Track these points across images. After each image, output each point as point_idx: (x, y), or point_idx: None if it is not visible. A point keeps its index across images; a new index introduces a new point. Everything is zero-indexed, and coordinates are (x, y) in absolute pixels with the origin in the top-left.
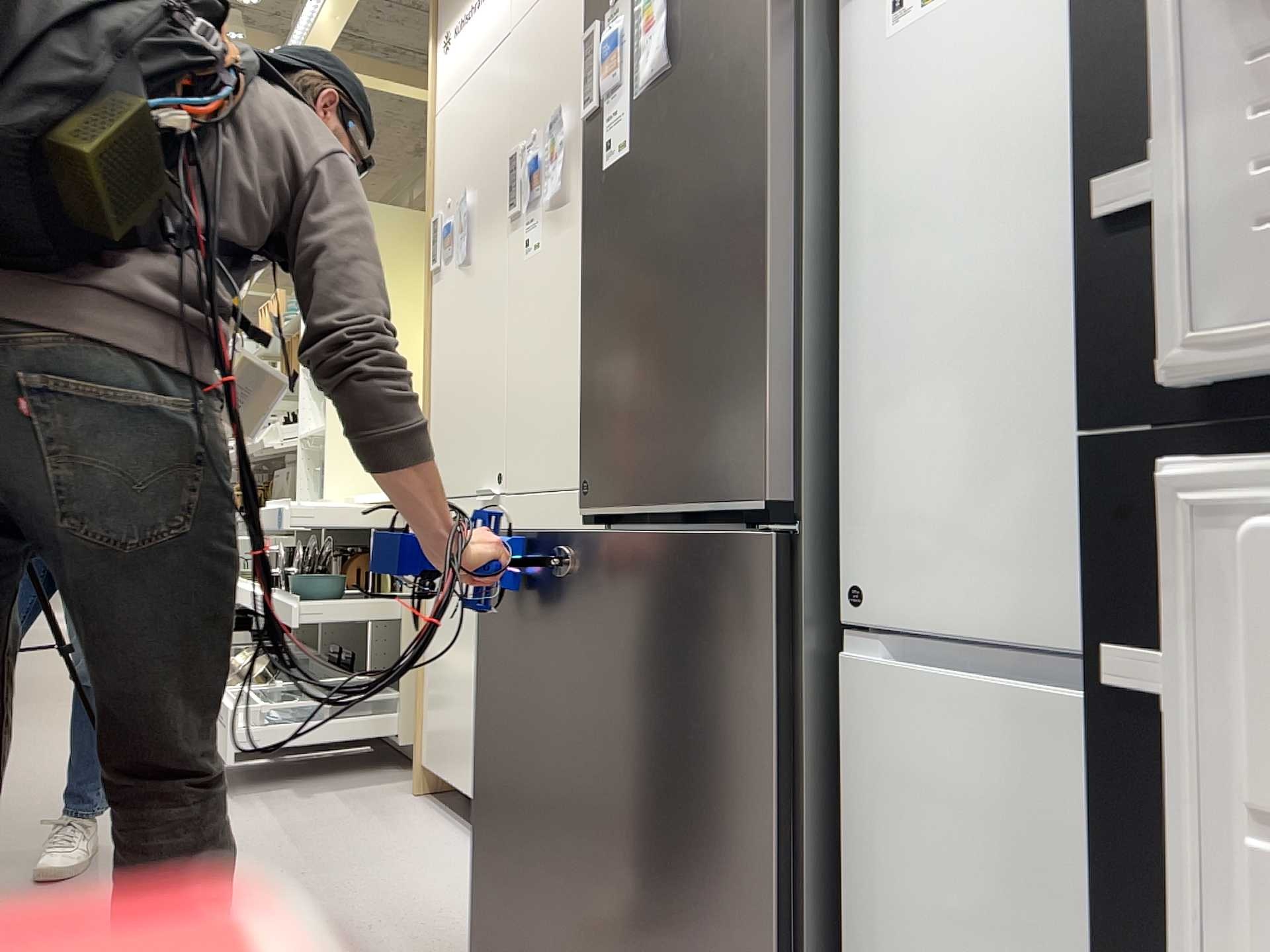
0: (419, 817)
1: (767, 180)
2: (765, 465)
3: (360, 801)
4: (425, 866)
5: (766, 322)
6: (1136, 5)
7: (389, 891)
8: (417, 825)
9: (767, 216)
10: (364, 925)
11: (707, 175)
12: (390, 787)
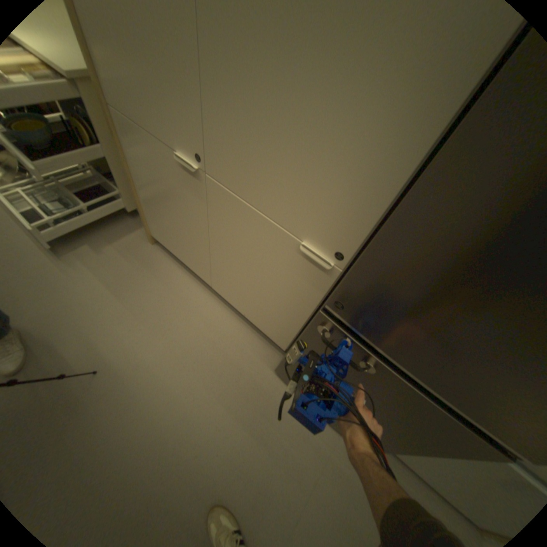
0: (162, 264)
1: None
2: None
3: (128, 253)
4: (187, 308)
5: None
6: None
7: (183, 333)
8: (165, 272)
9: None
10: (187, 363)
11: None
12: (134, 236)
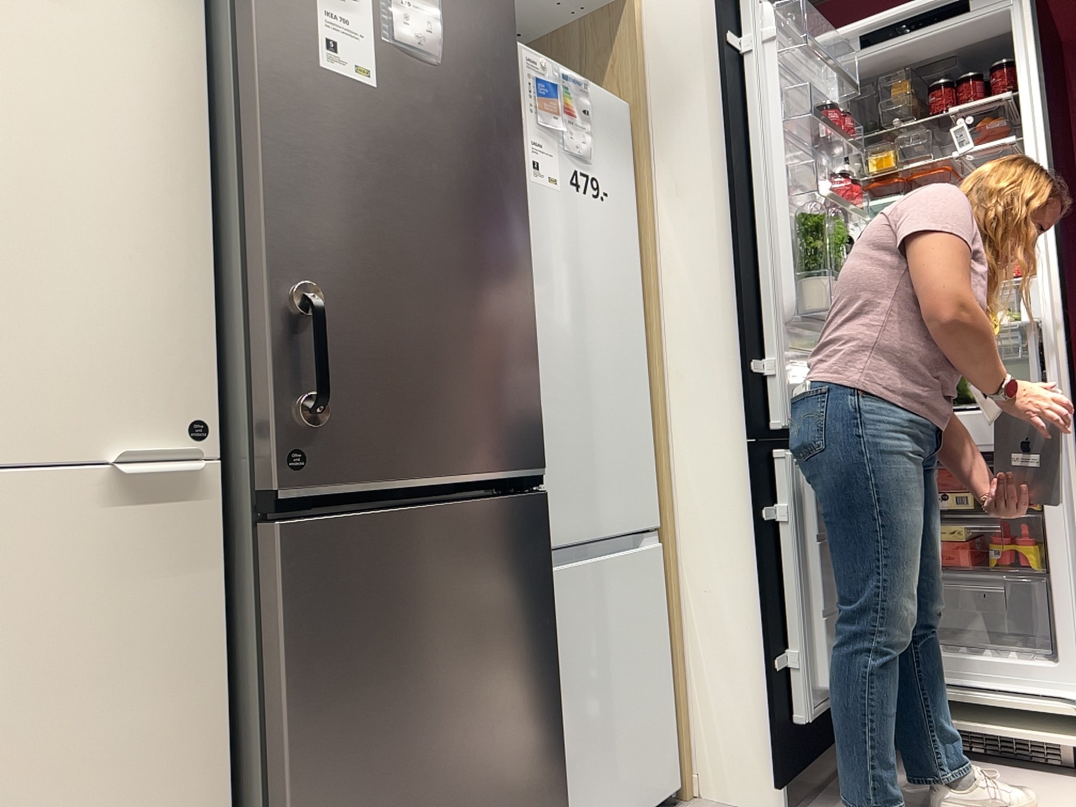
0: None
1: (528, 235)
2: (539, 441)
3: None
4: None
5: (533, 337)
6: (750, 307)
7: None
8: None
9: (529, 260)
10: None
11: (480, 193)
12: None
